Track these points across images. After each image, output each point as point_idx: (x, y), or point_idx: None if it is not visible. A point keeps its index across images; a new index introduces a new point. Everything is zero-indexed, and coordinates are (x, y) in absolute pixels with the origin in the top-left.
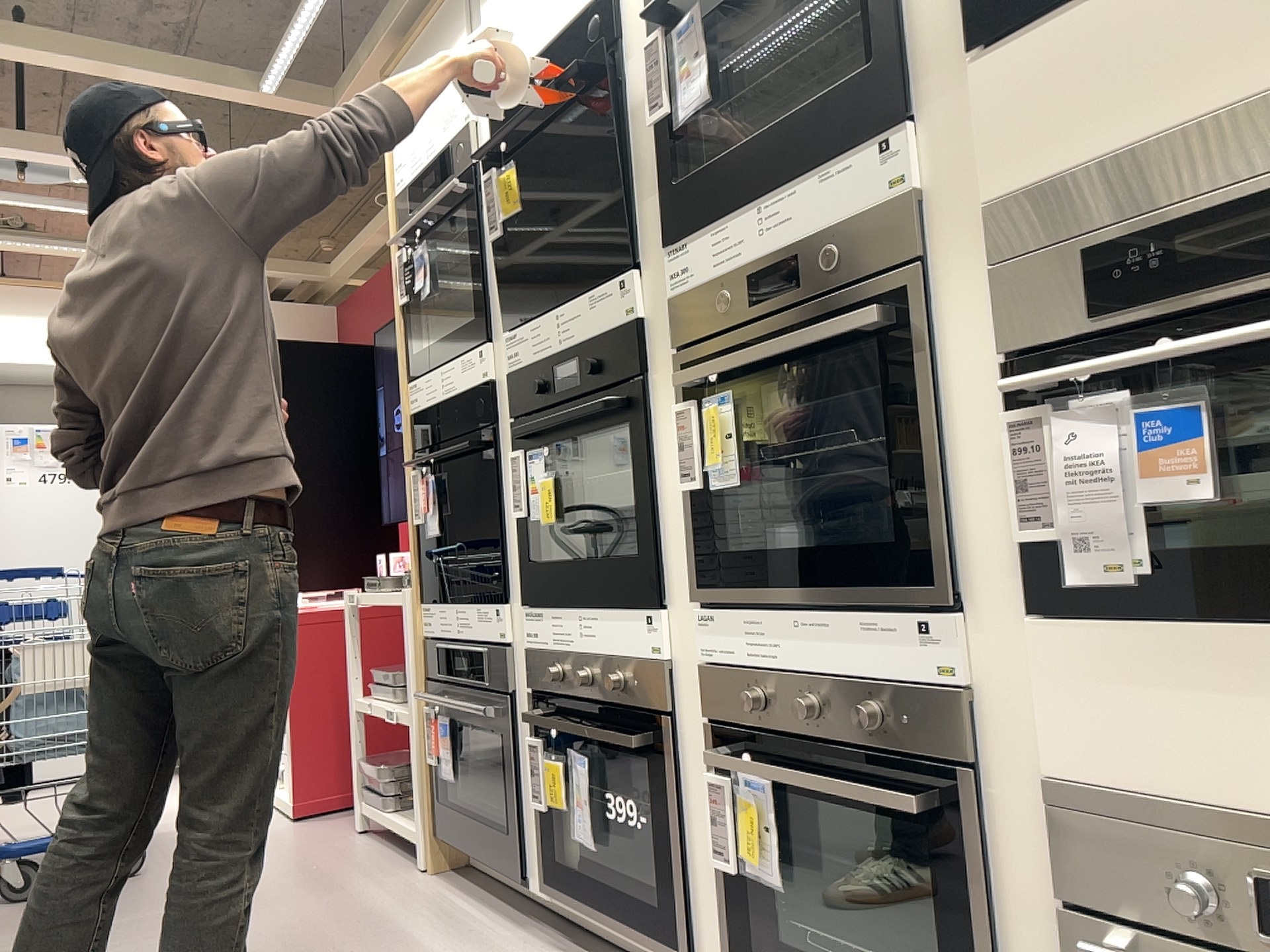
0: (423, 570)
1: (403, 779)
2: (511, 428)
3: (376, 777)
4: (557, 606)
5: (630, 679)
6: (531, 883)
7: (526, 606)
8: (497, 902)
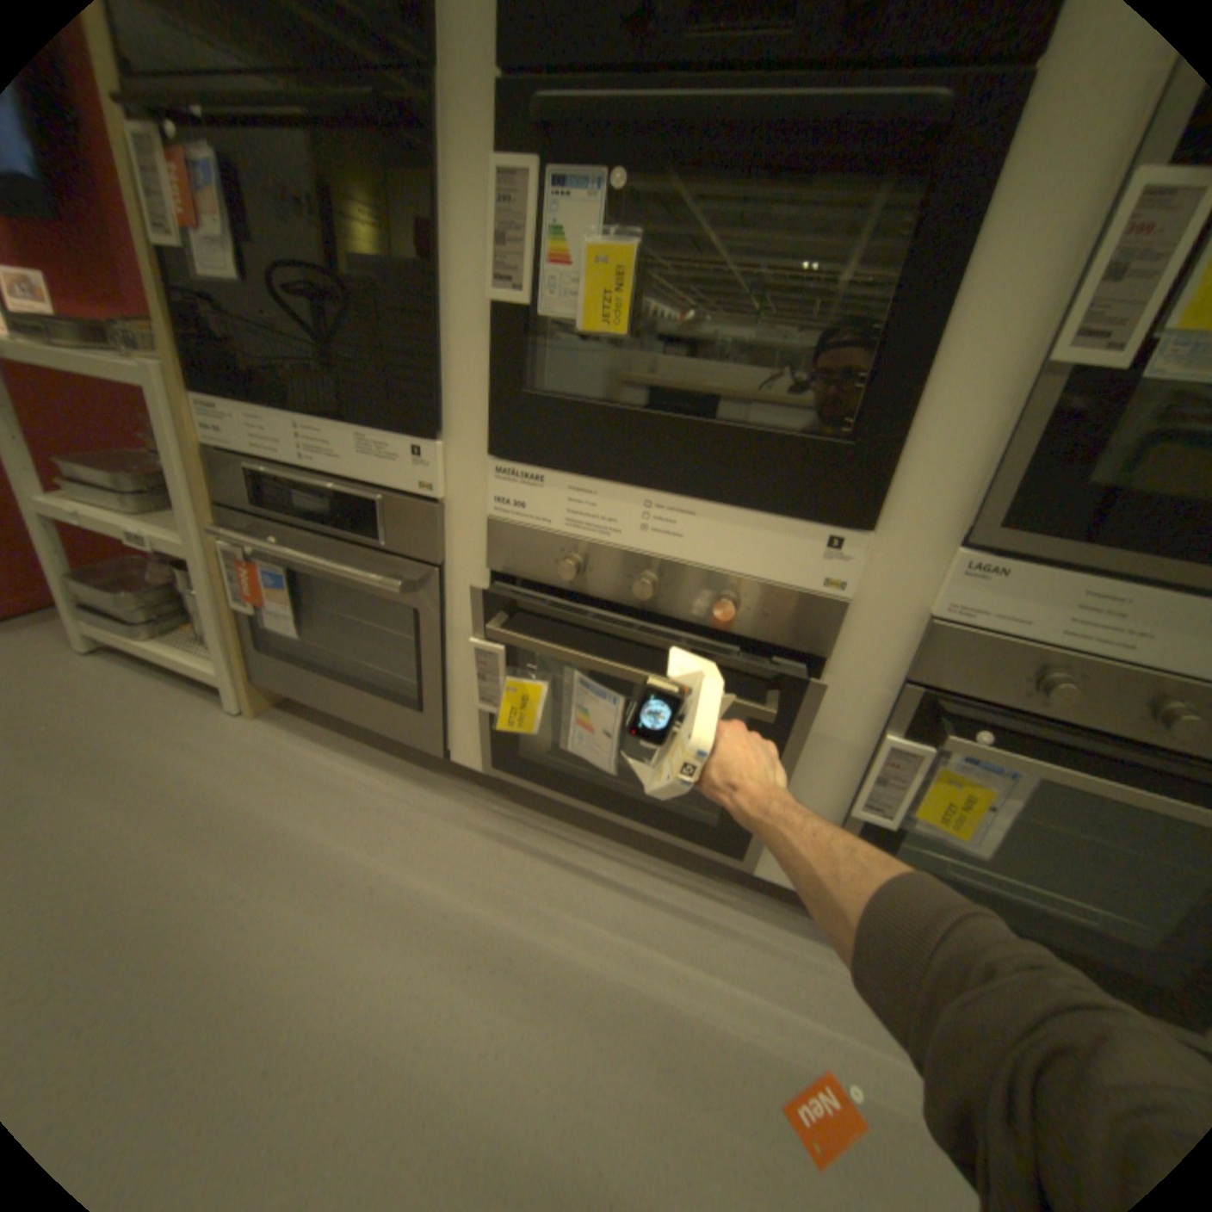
0: (166, 330)
1: (160, 604)
2: (489, 97)
3: (104, 598)
4: (592, 471)
5: (756, 602)
6: (458, 753)
7: (503, 453)
8: (376, 752)
